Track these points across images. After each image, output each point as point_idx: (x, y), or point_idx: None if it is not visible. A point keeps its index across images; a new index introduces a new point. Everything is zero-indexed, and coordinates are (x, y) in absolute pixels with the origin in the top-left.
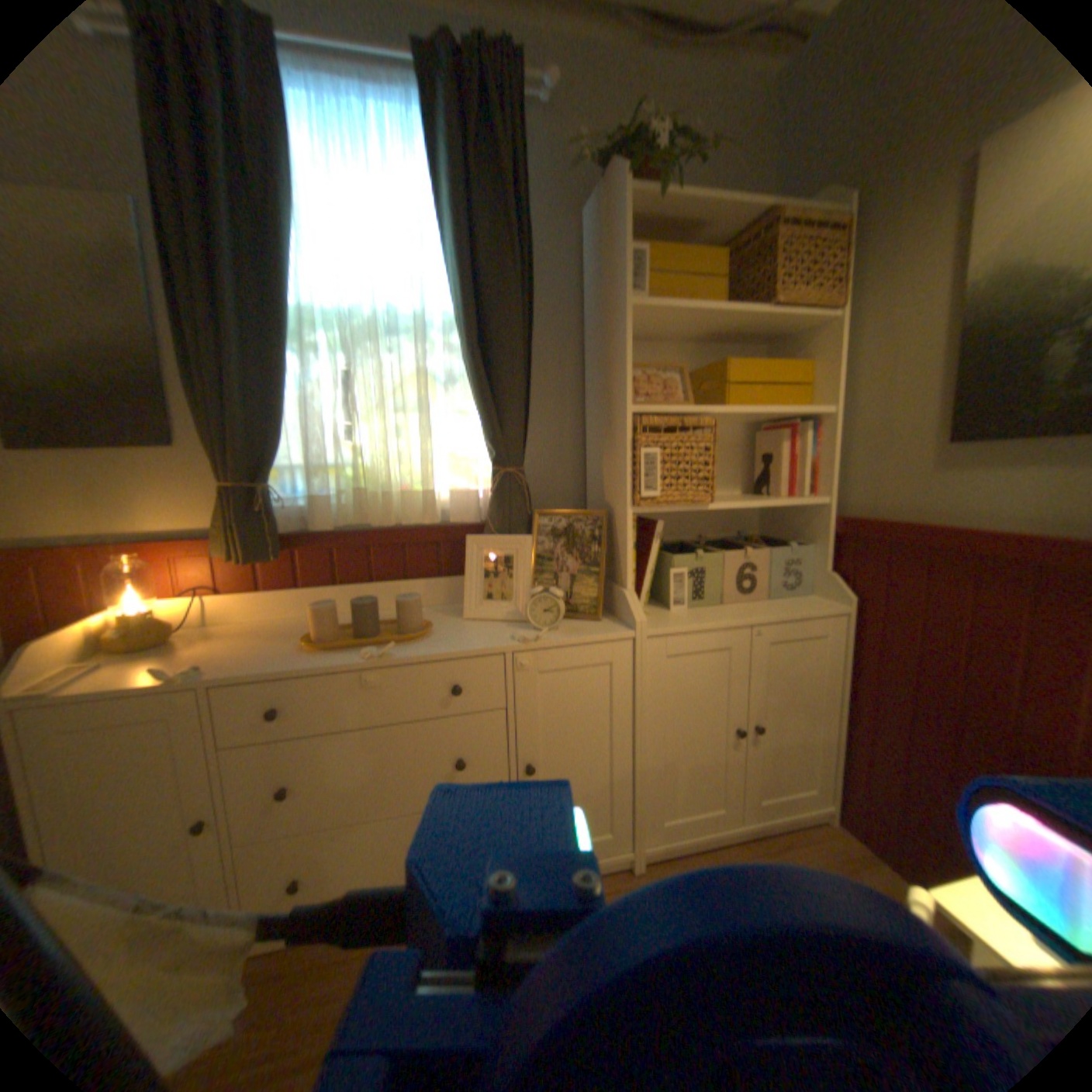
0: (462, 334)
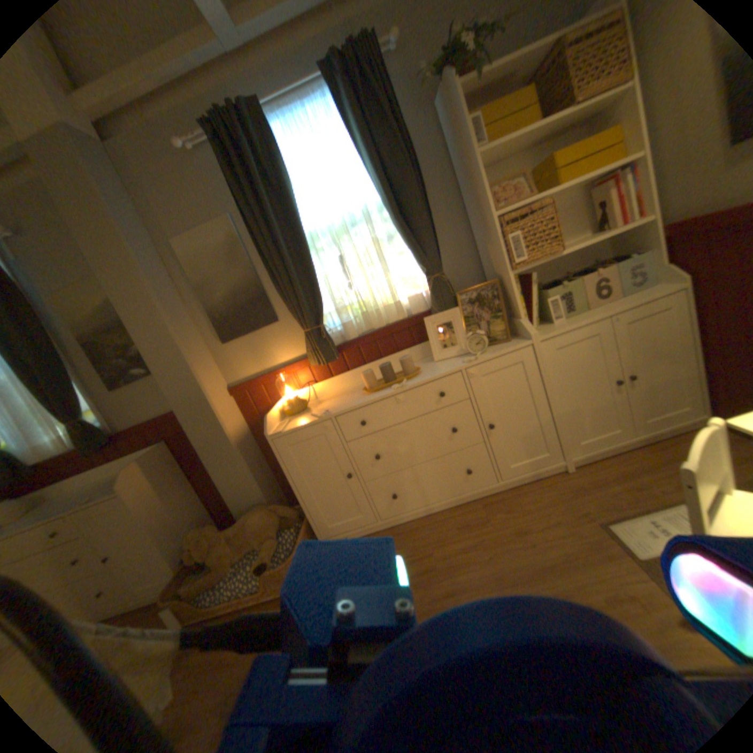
0: (388, 210)
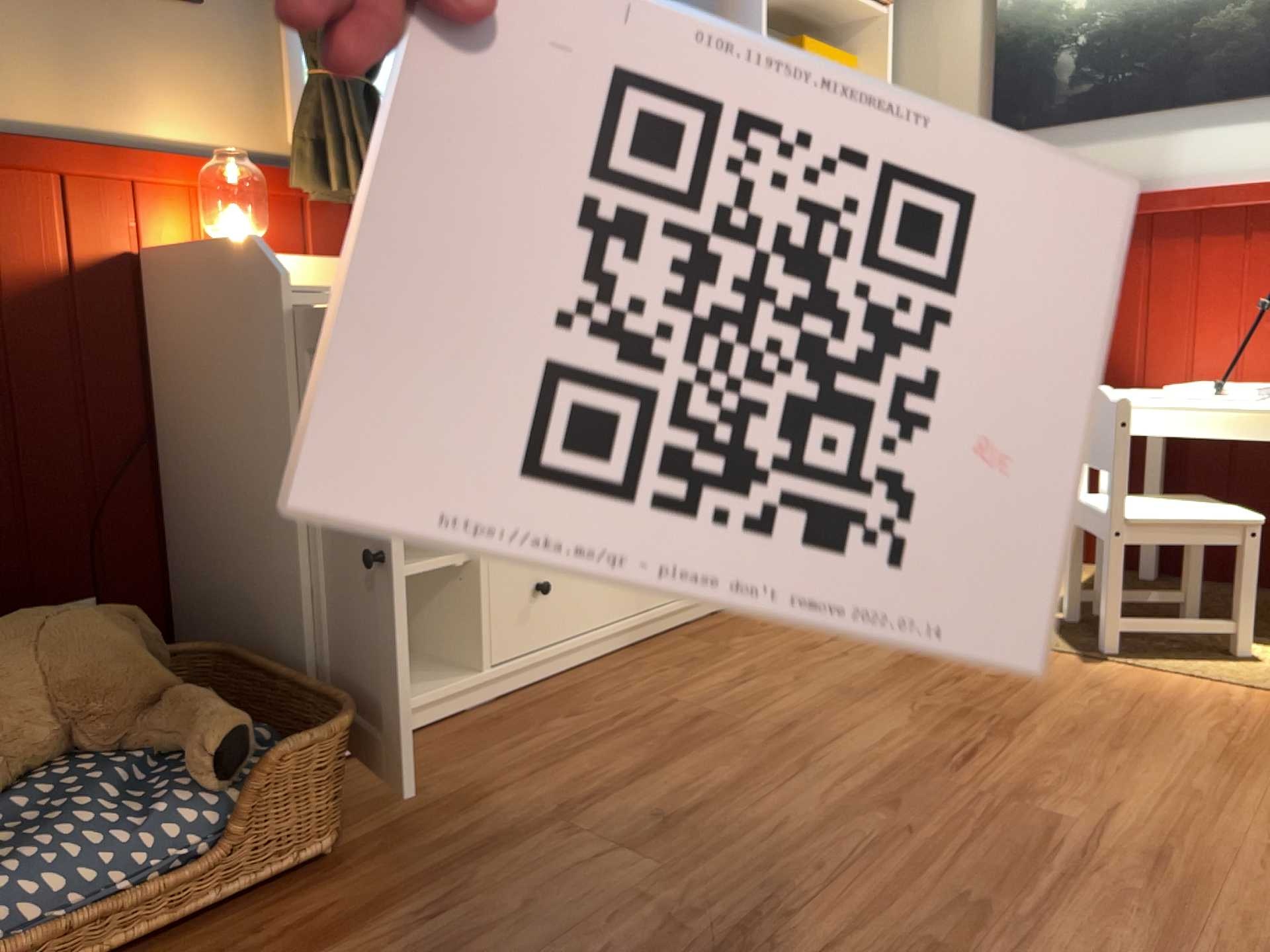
0: None
